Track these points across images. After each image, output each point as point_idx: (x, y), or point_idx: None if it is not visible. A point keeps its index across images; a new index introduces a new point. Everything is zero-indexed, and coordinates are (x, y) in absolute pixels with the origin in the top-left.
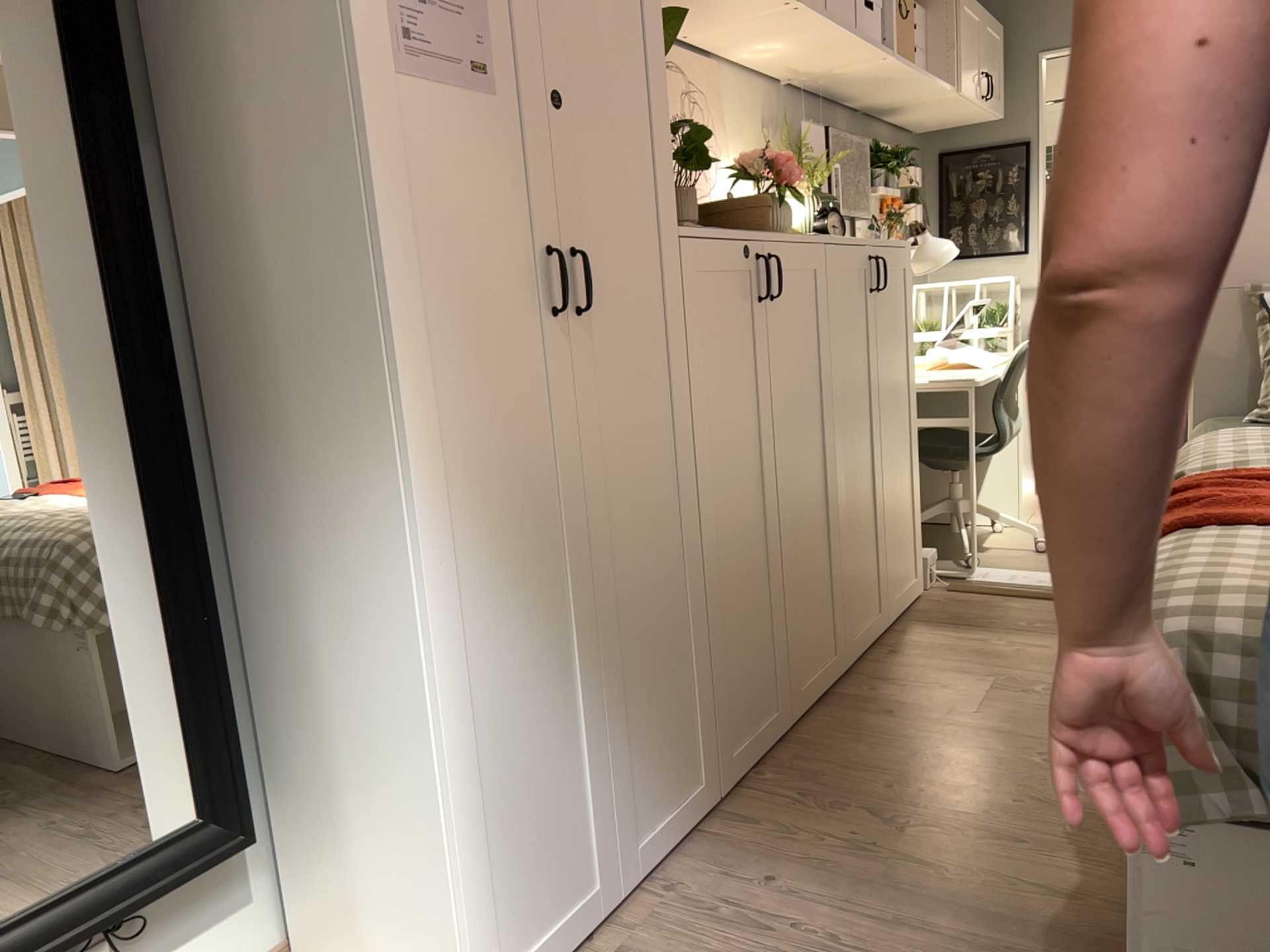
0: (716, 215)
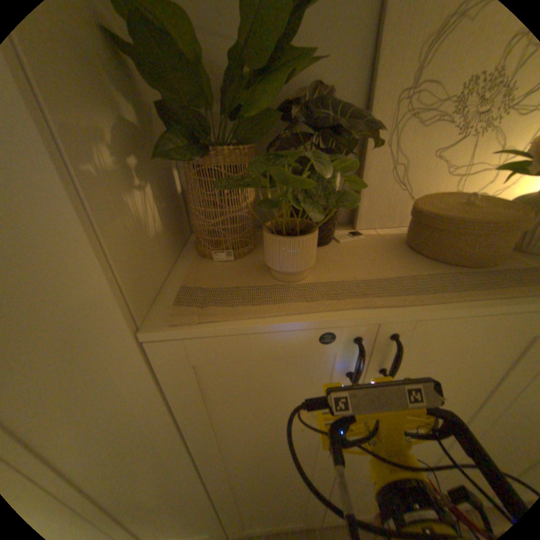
0: (424, 224)
